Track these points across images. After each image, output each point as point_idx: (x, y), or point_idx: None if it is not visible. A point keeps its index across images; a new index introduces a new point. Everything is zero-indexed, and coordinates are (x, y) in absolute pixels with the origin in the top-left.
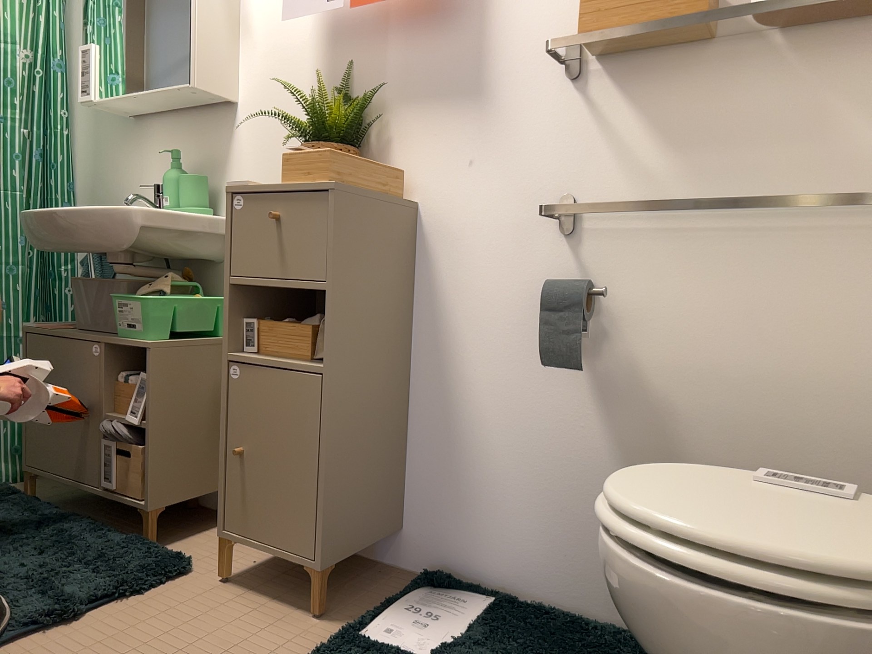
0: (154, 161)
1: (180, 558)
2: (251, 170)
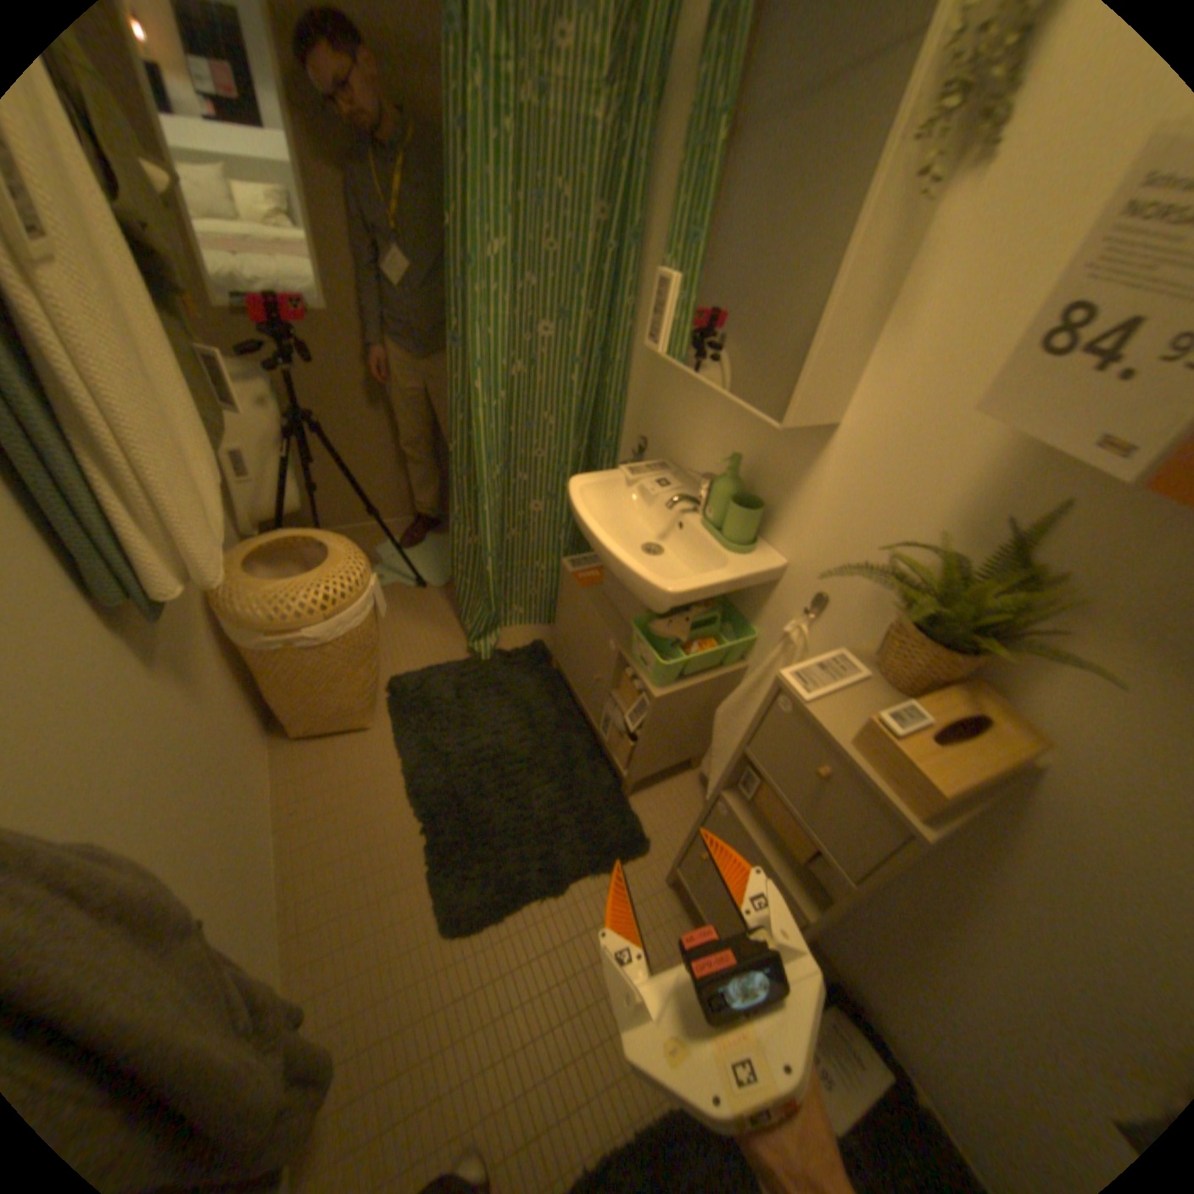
0: (711, 419)
1: (644, 844)
2: (824, 522)
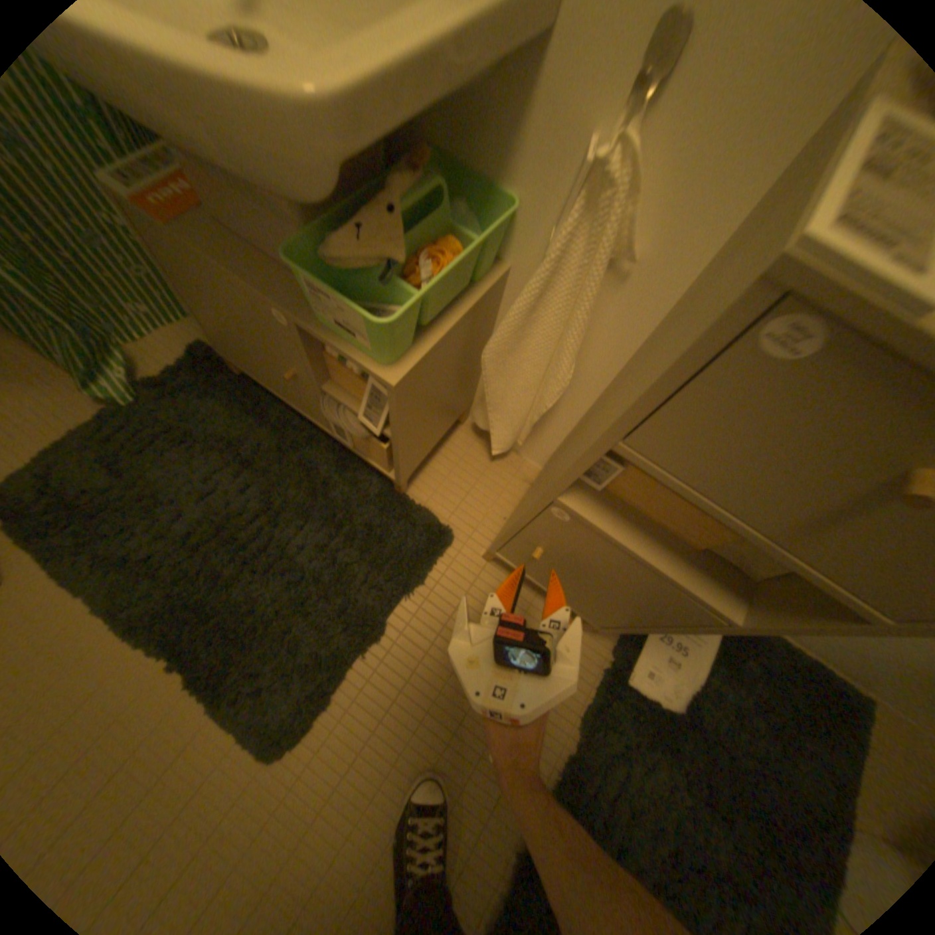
0: None
1: (446, 535)
2: None
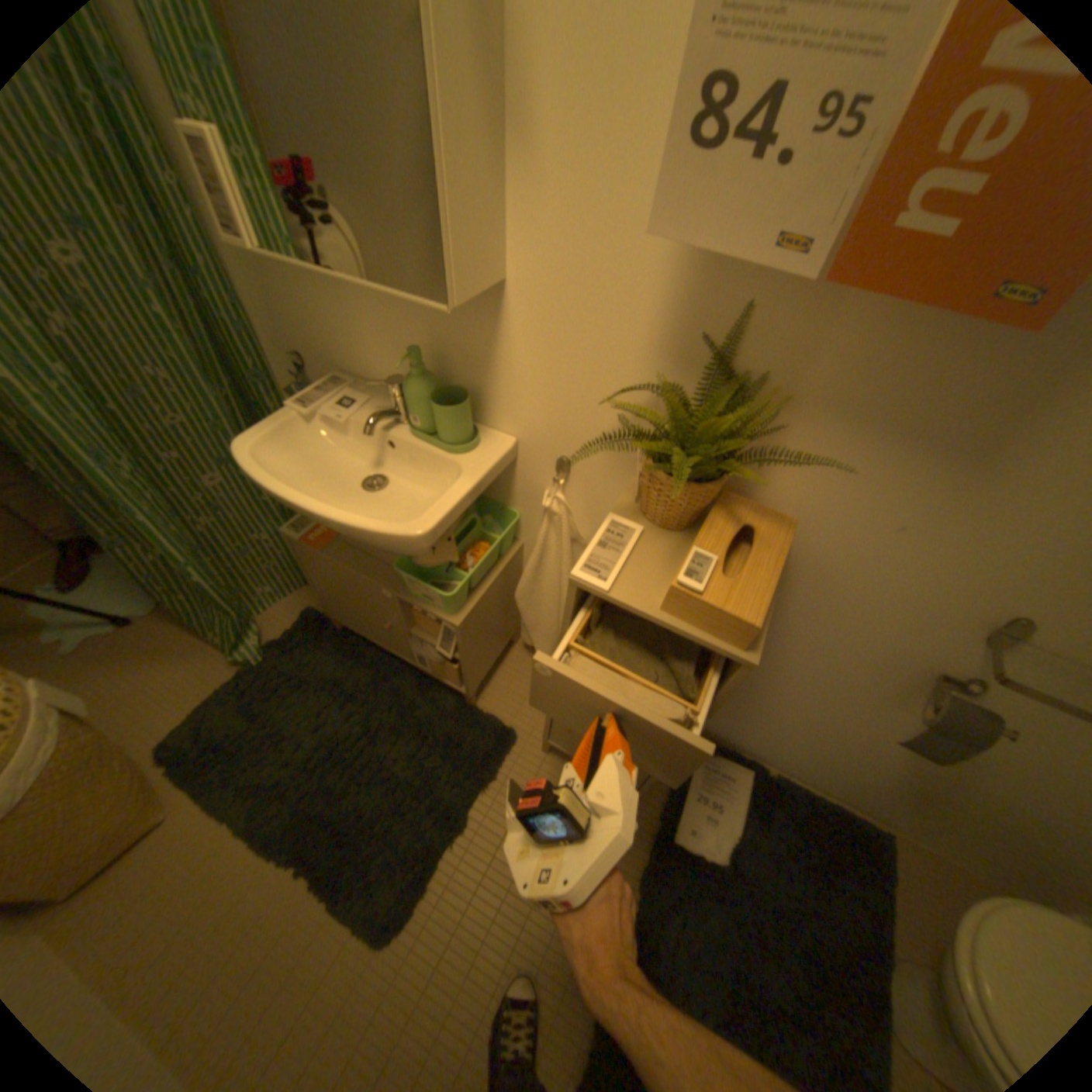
0: (363, 309)
1: (510, 735)
2: (534, 389)
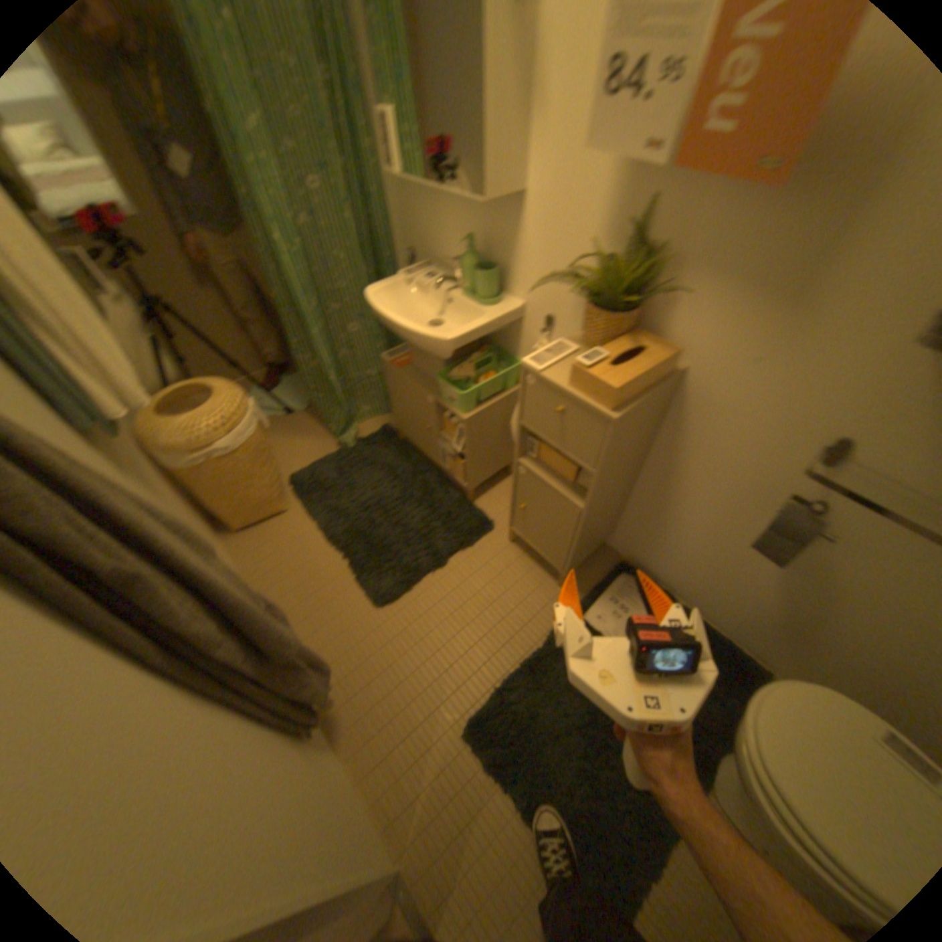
0: (452, 216)
1: (491, 523)
2: (538, 264)
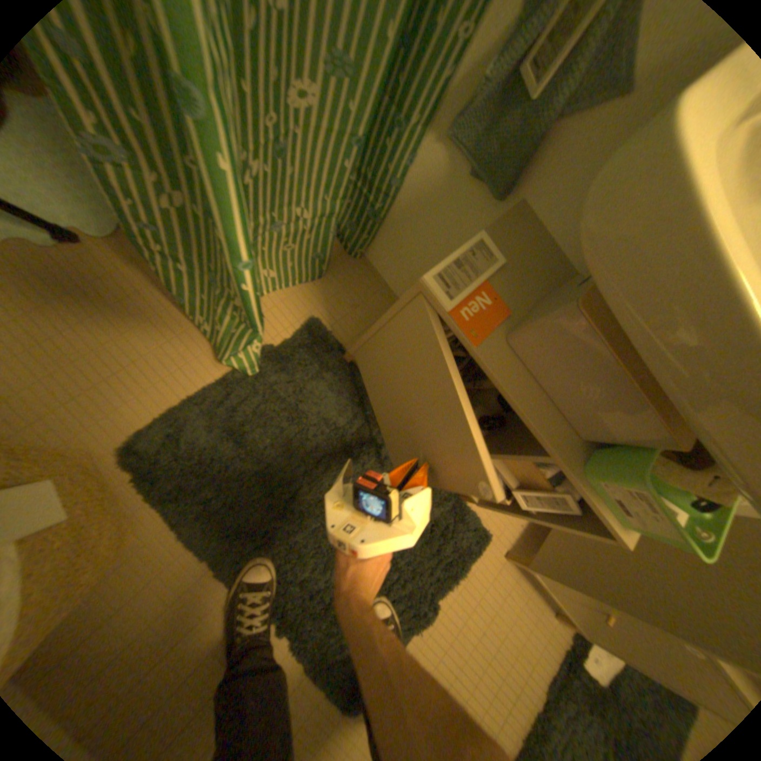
0: None
1: (490, 541)
2: None
